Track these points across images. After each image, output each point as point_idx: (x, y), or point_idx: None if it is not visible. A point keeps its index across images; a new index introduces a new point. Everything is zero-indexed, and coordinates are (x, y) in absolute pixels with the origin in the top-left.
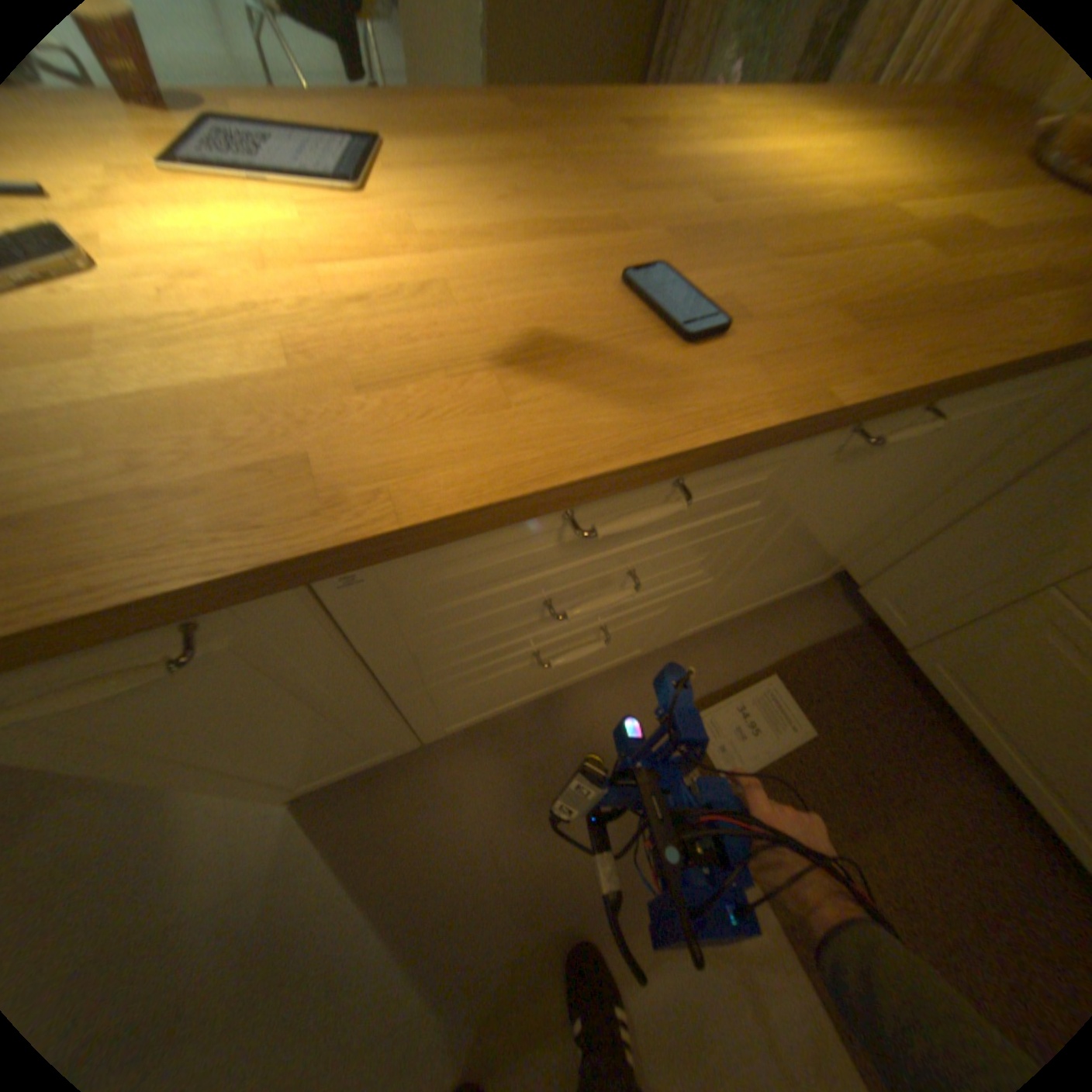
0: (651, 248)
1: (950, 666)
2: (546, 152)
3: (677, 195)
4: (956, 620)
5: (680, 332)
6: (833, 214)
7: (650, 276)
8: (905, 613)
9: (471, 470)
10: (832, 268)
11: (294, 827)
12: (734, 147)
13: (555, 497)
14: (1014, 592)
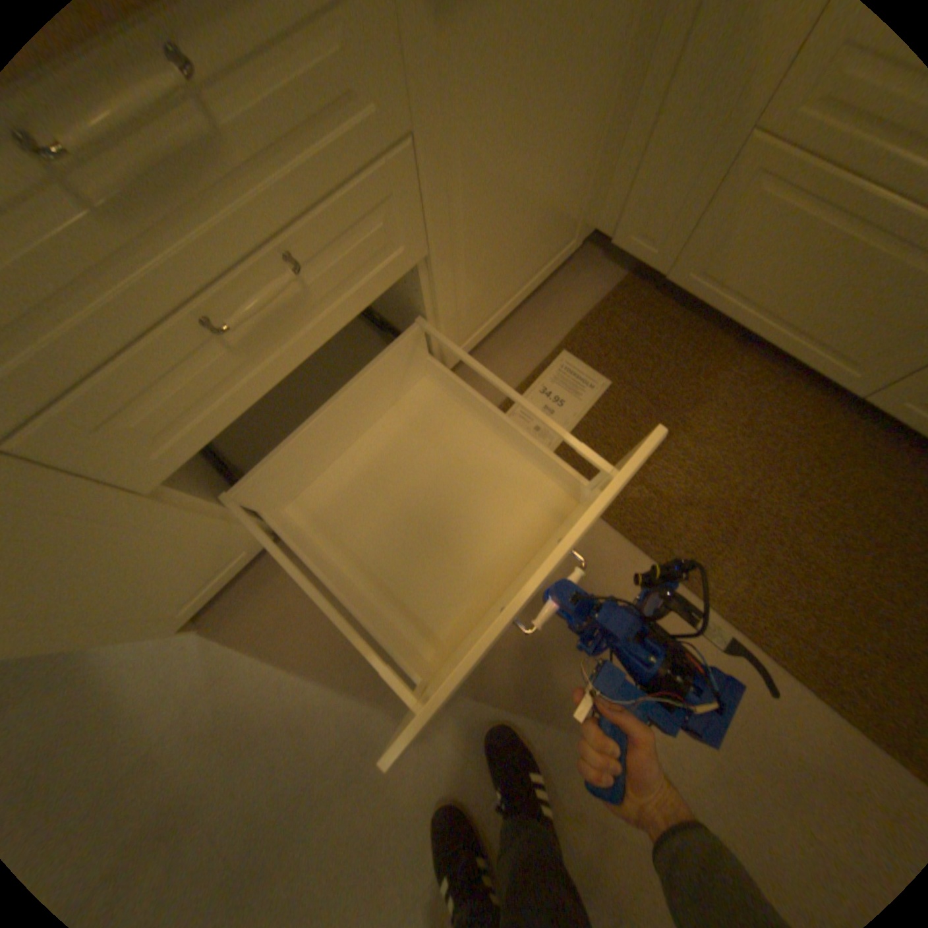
0: None
1: (698, 270)
2: None
3: None
4: (689, 220)
5: None
6: None
7: None
8: (651, 240)
9: None
10: None
11: (207, 644)
12: None
13: None
14: (724, 159)
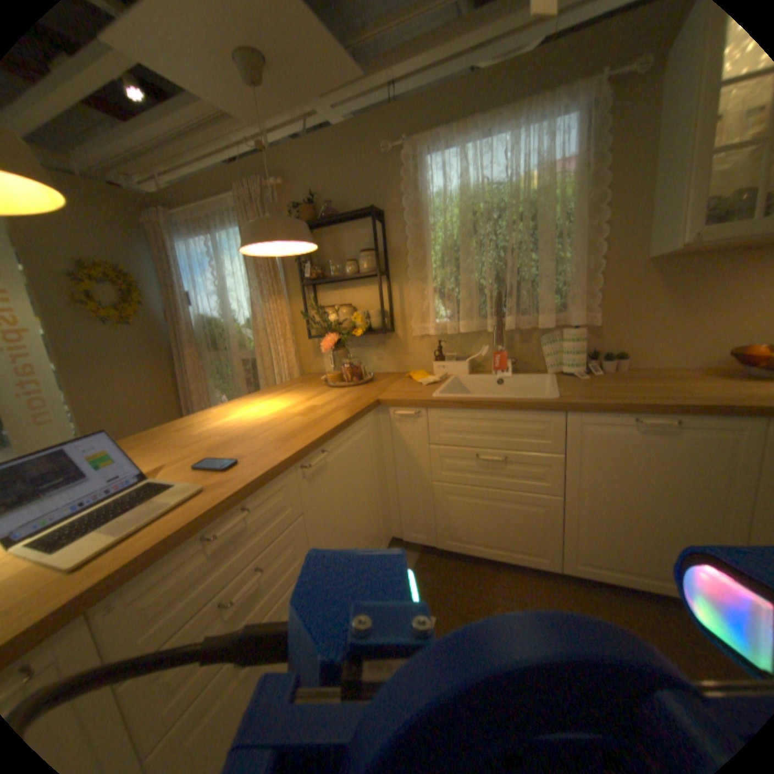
0: (201, 456)
1: (448, 538)
2: (142, 452)
3: (206, 440)
4: (431, 518)
5: (221, 470)
6: (267, 422)
7: (204, 463)
8: (420, 532)
9: (153, 535)
10: (270, 434)
11: None
12: (224, 420)
13: (191, 526)
14: (429, 492)
